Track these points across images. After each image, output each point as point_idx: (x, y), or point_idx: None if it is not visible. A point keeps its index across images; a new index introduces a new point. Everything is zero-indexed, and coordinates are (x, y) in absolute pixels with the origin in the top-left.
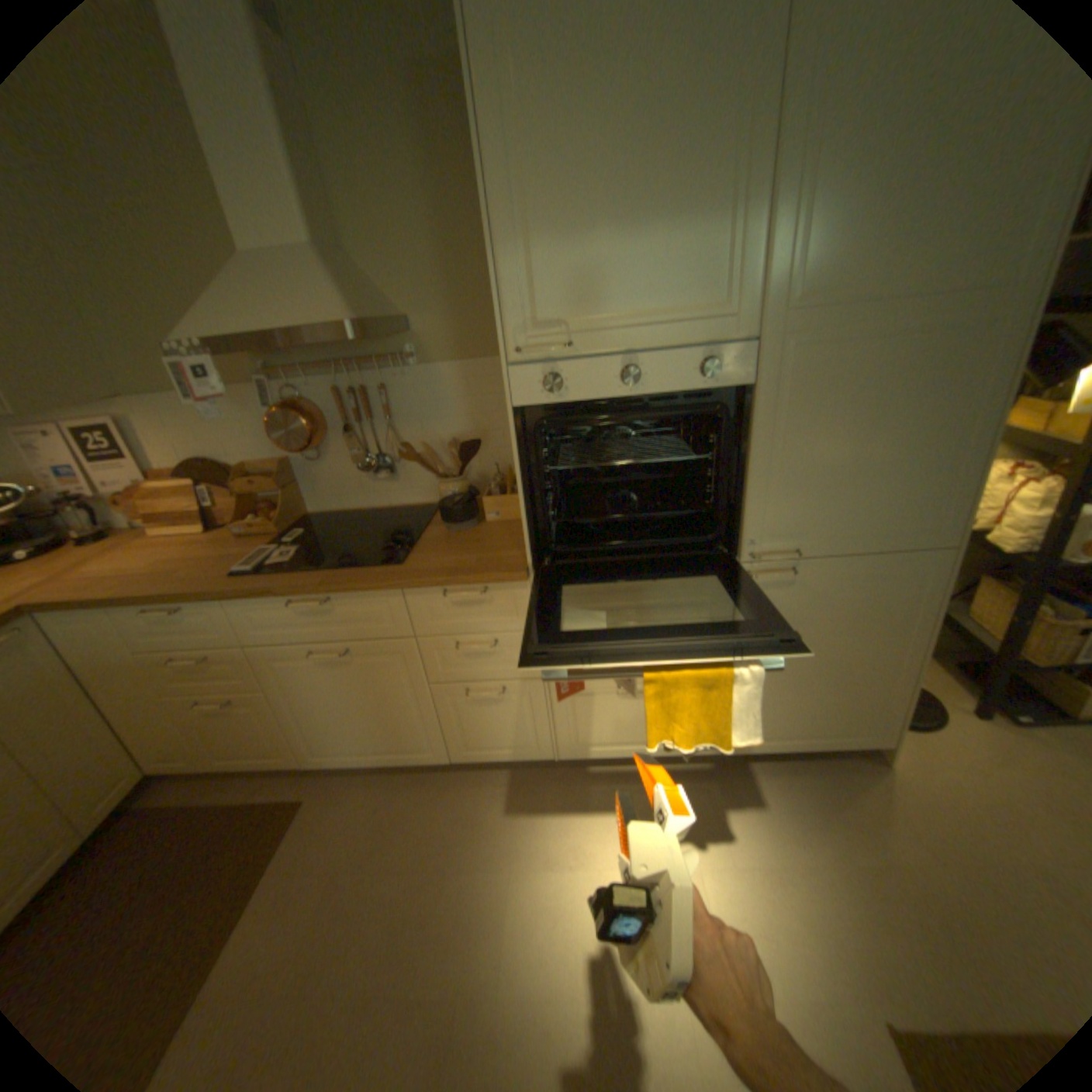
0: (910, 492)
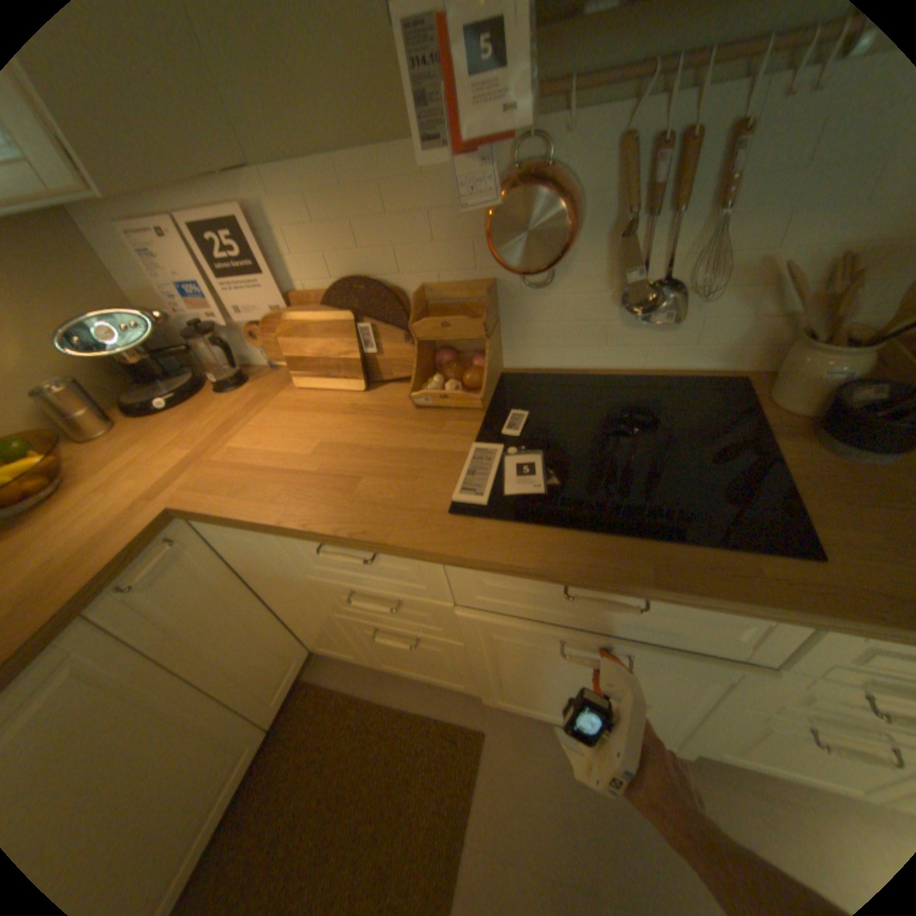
0: None
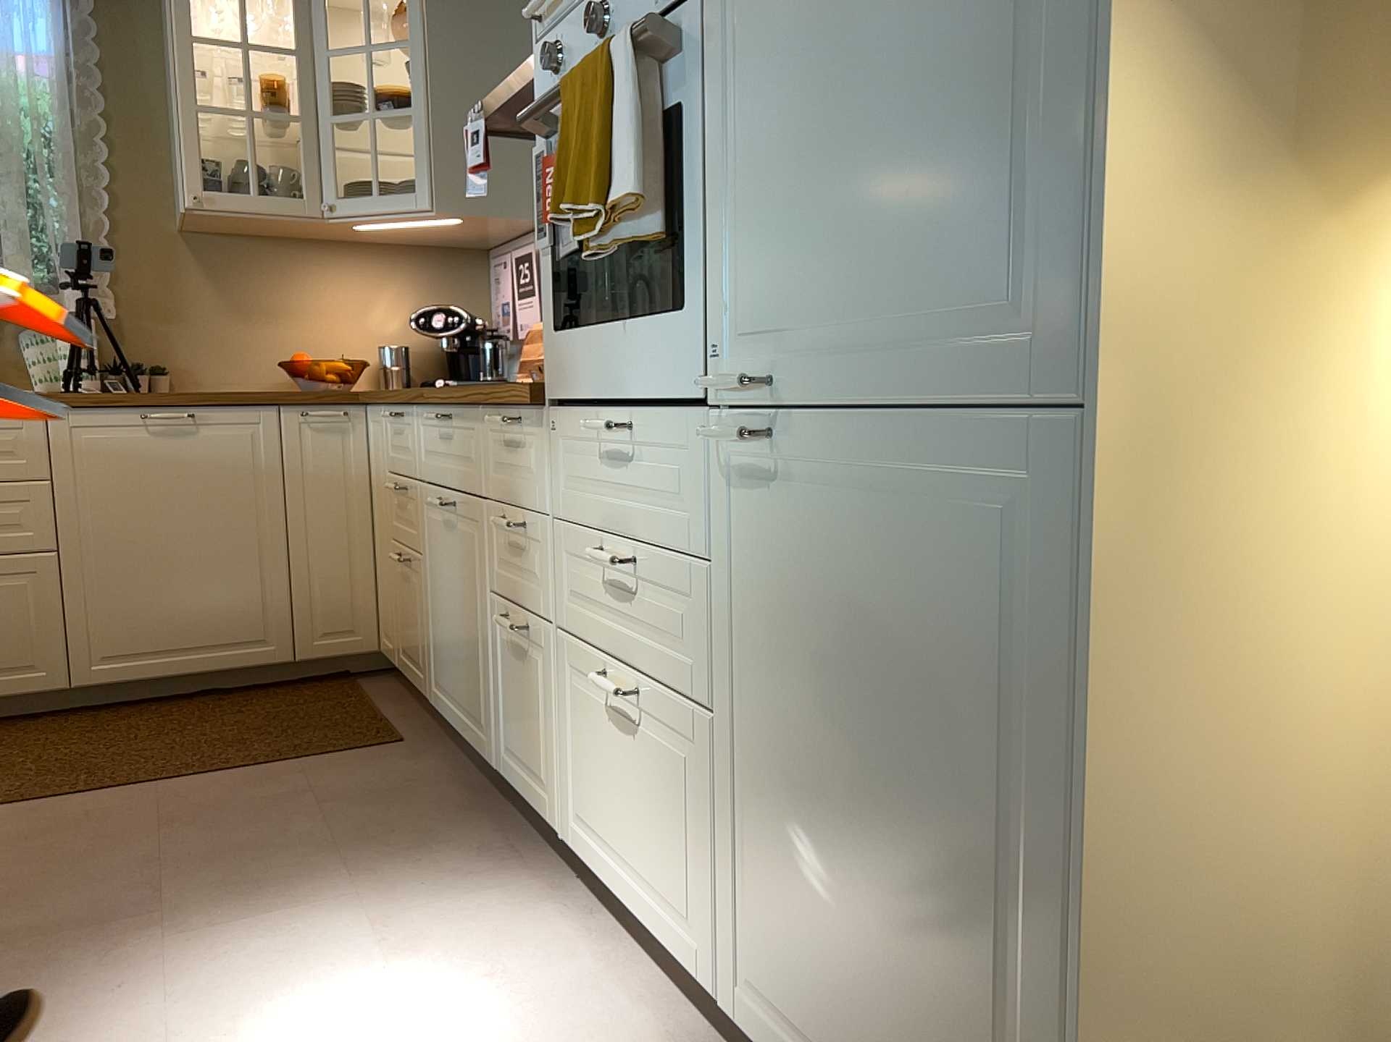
0: (959, 198)
